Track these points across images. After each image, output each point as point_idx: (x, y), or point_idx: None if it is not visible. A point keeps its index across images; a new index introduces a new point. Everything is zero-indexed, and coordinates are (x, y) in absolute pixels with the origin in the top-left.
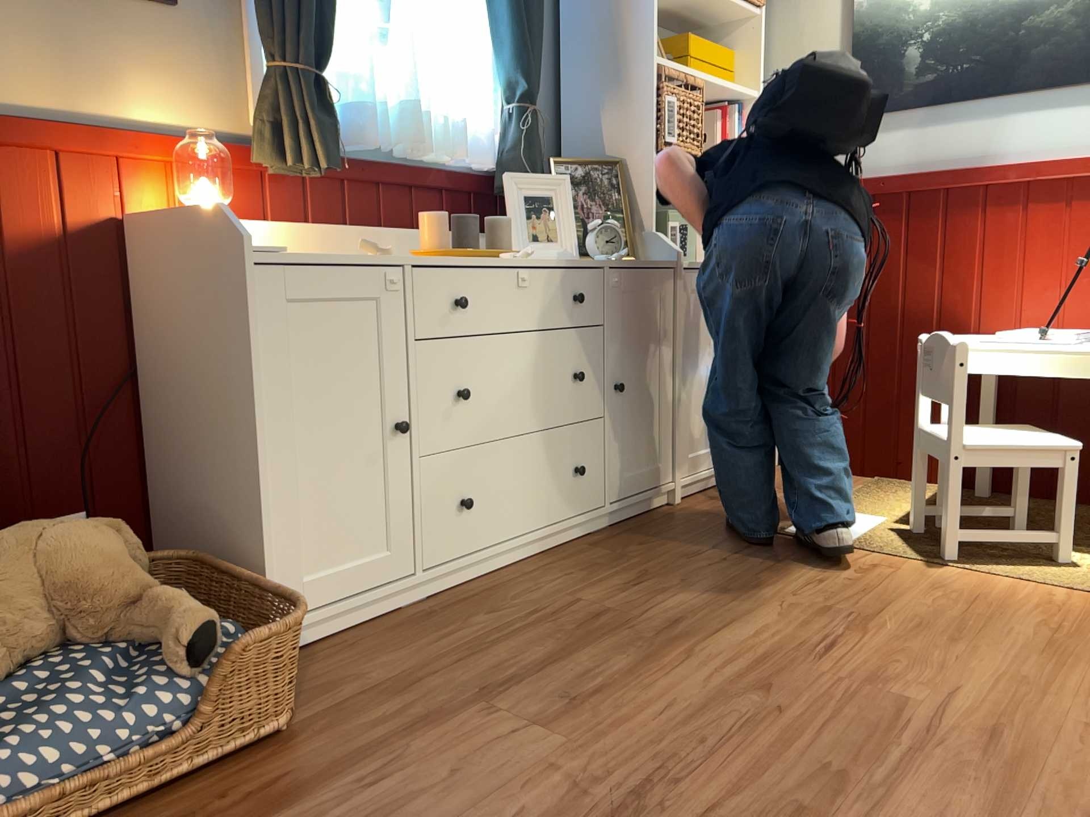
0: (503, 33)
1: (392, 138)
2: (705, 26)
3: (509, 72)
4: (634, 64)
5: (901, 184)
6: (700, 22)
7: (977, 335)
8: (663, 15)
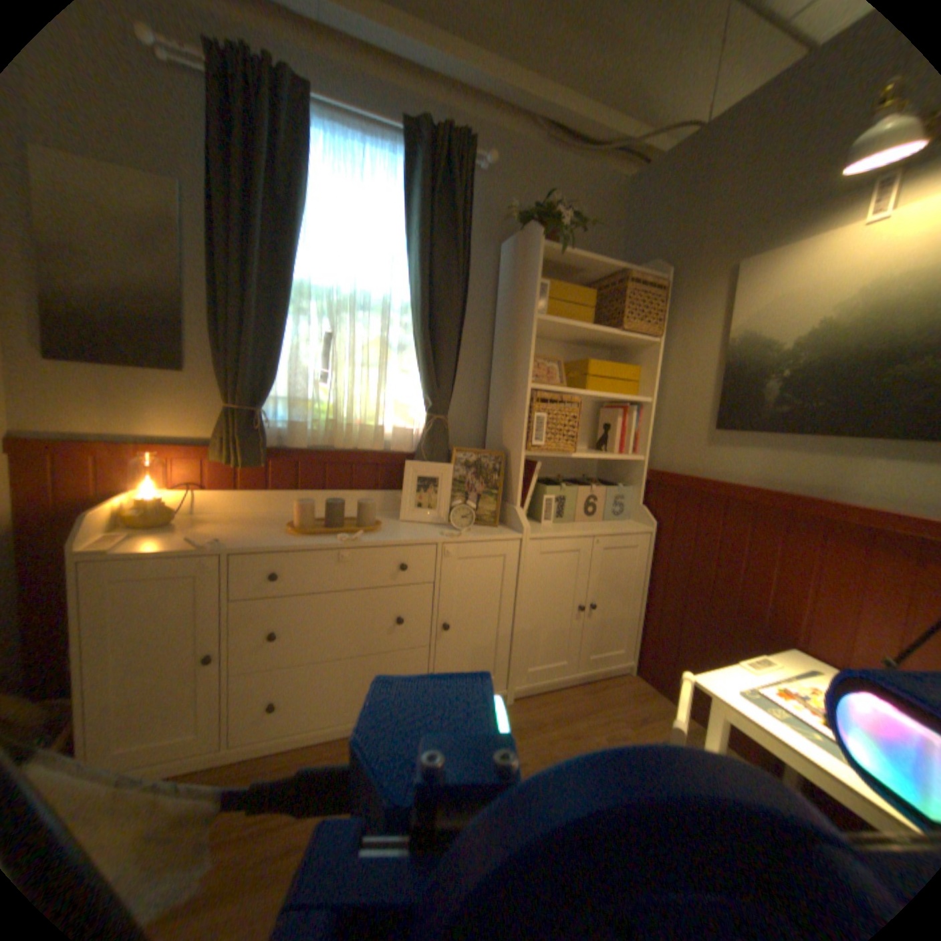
0: (421, 369)
1: (327, 439)
2: (623, 346)
3: (424, 393)
4: (519, 387)
5: (751, 495)
6: (617, 345)
7: (804, 657)
8: (583, 342)
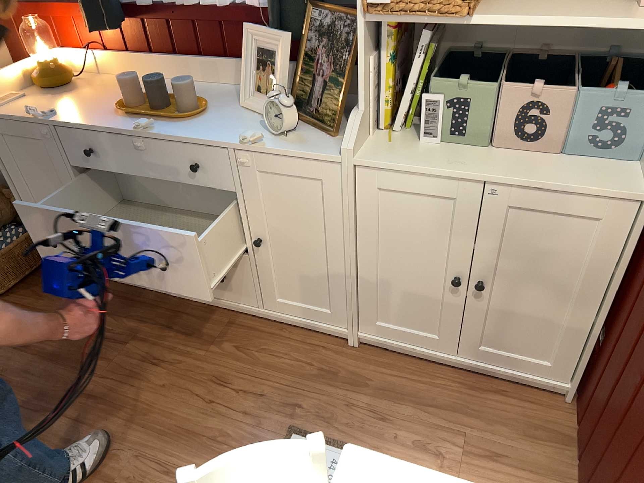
0: None
1: None
2: None
3: None
4: None
5: None
6: None
7: None
8: None
